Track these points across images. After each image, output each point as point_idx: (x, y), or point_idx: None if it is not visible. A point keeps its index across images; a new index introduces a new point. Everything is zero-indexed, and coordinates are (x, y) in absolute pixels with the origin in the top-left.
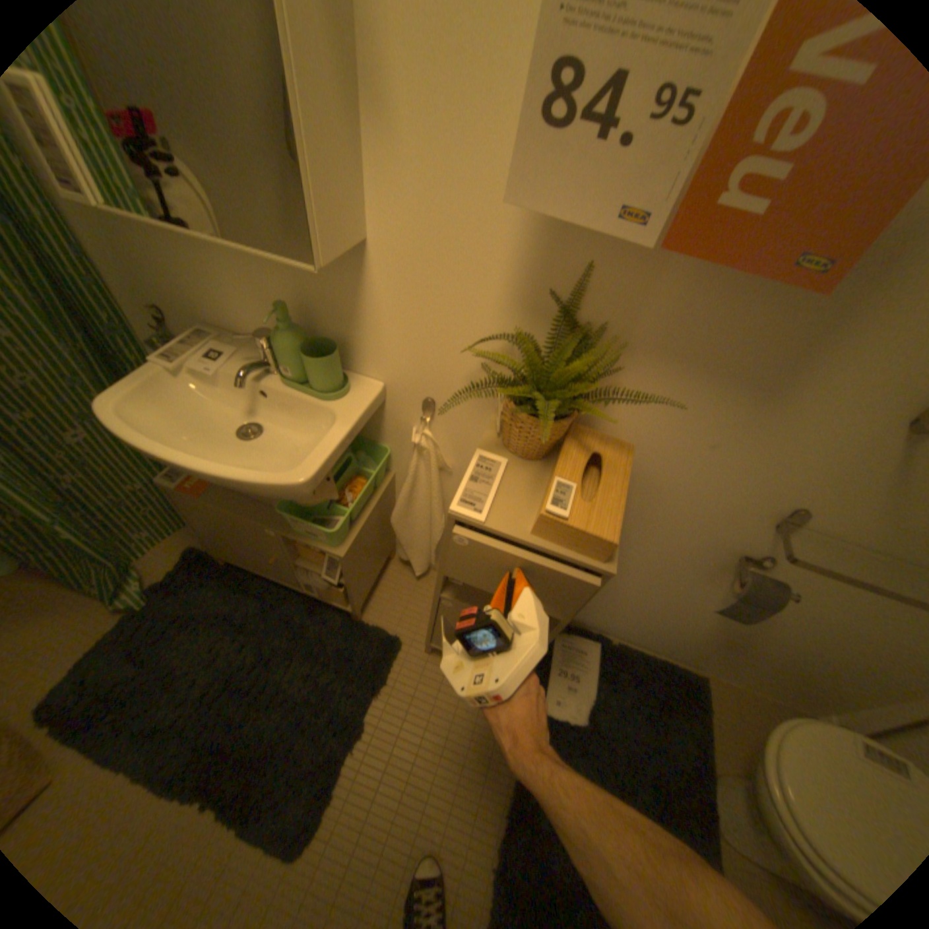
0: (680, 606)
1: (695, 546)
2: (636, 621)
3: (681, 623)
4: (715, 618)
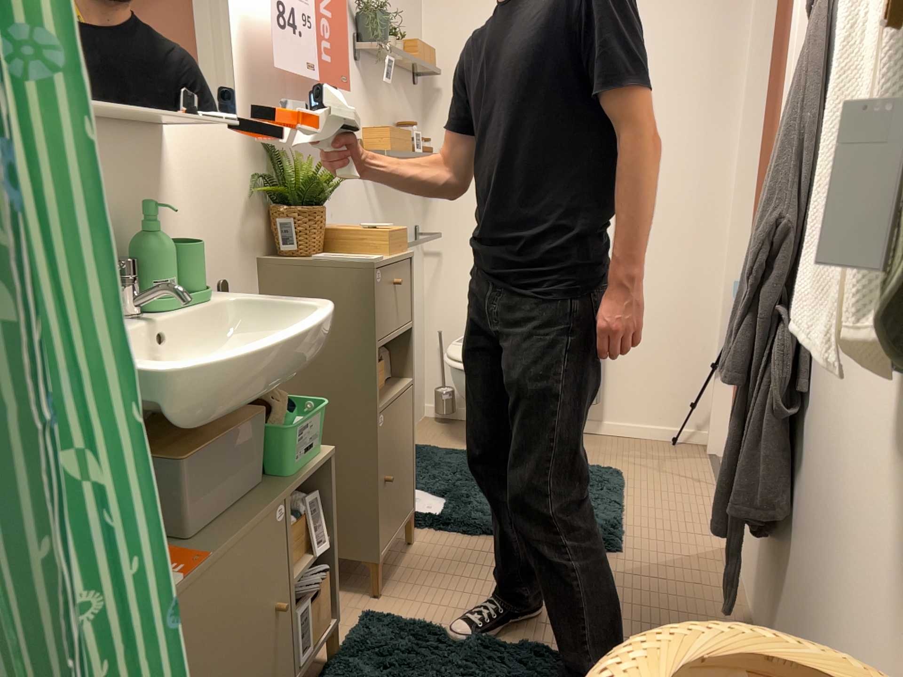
0: None
1: None
2: None
3: None
4: None
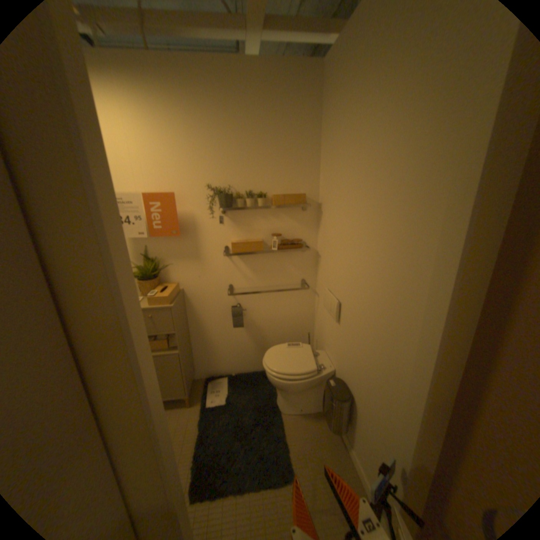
0: (236, 339)
1: (220, 311)
2: (232, 358)
3: (243, 348)
4: (248, 338)
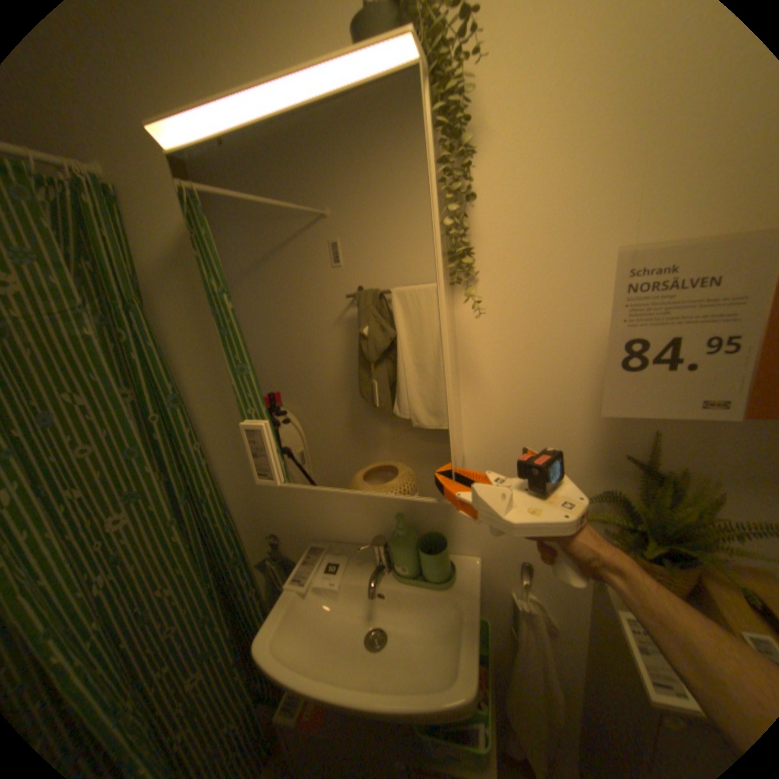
0: None
1: None
2: None
3: None
4: None
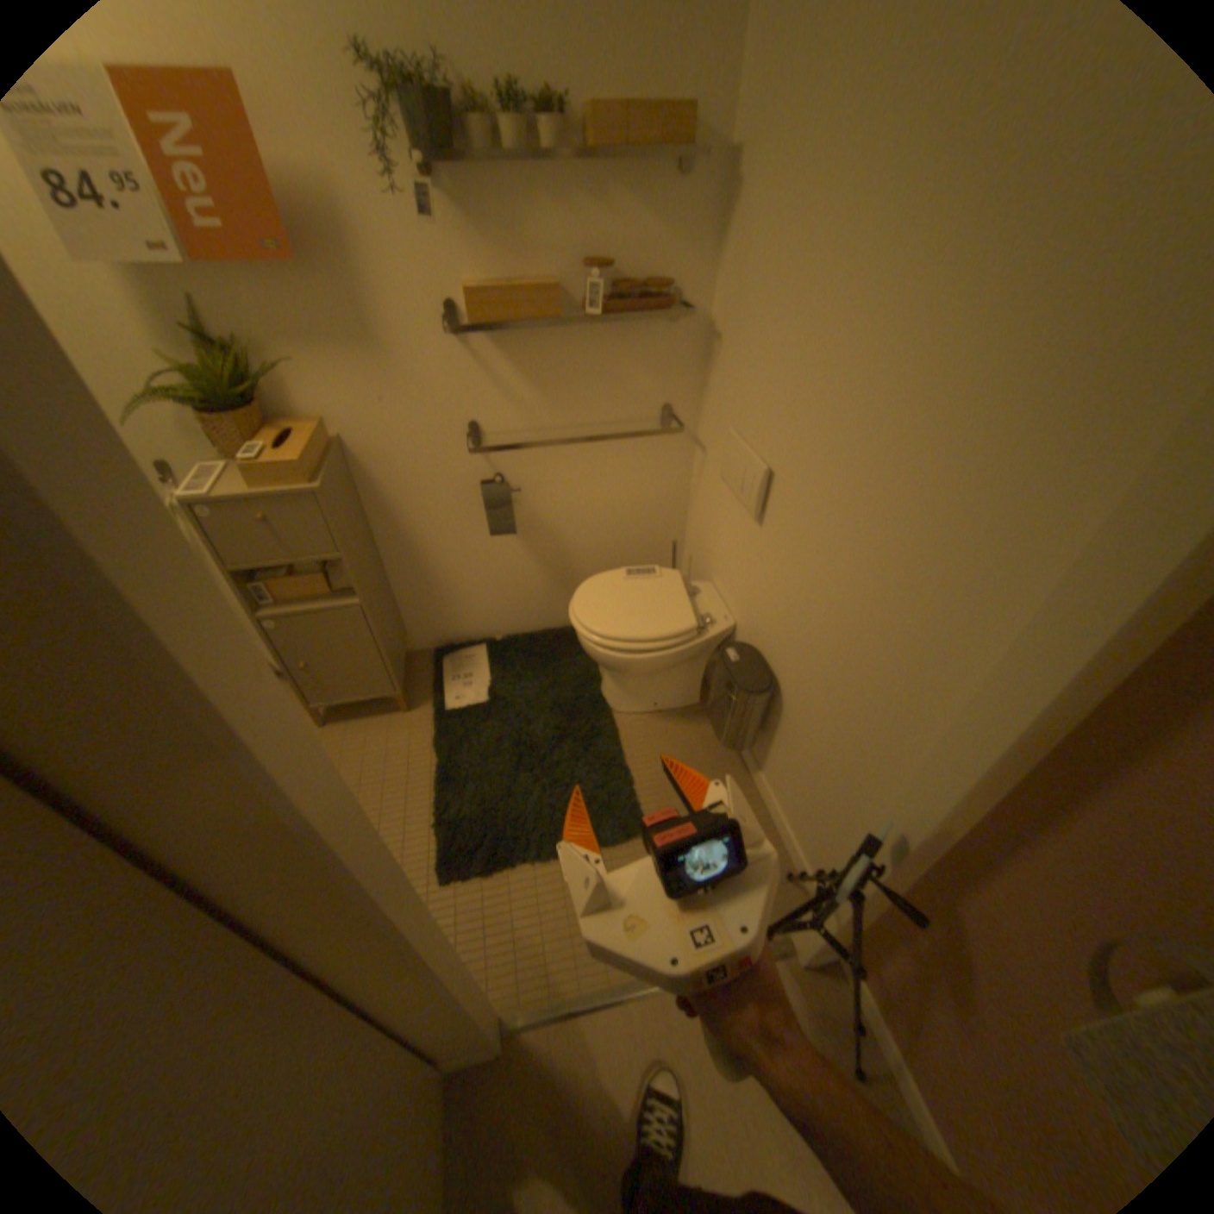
0: (500, 564)
1: (452, 496)
2: (493, 605)
3: (518, 582)
4: (528, 560)
